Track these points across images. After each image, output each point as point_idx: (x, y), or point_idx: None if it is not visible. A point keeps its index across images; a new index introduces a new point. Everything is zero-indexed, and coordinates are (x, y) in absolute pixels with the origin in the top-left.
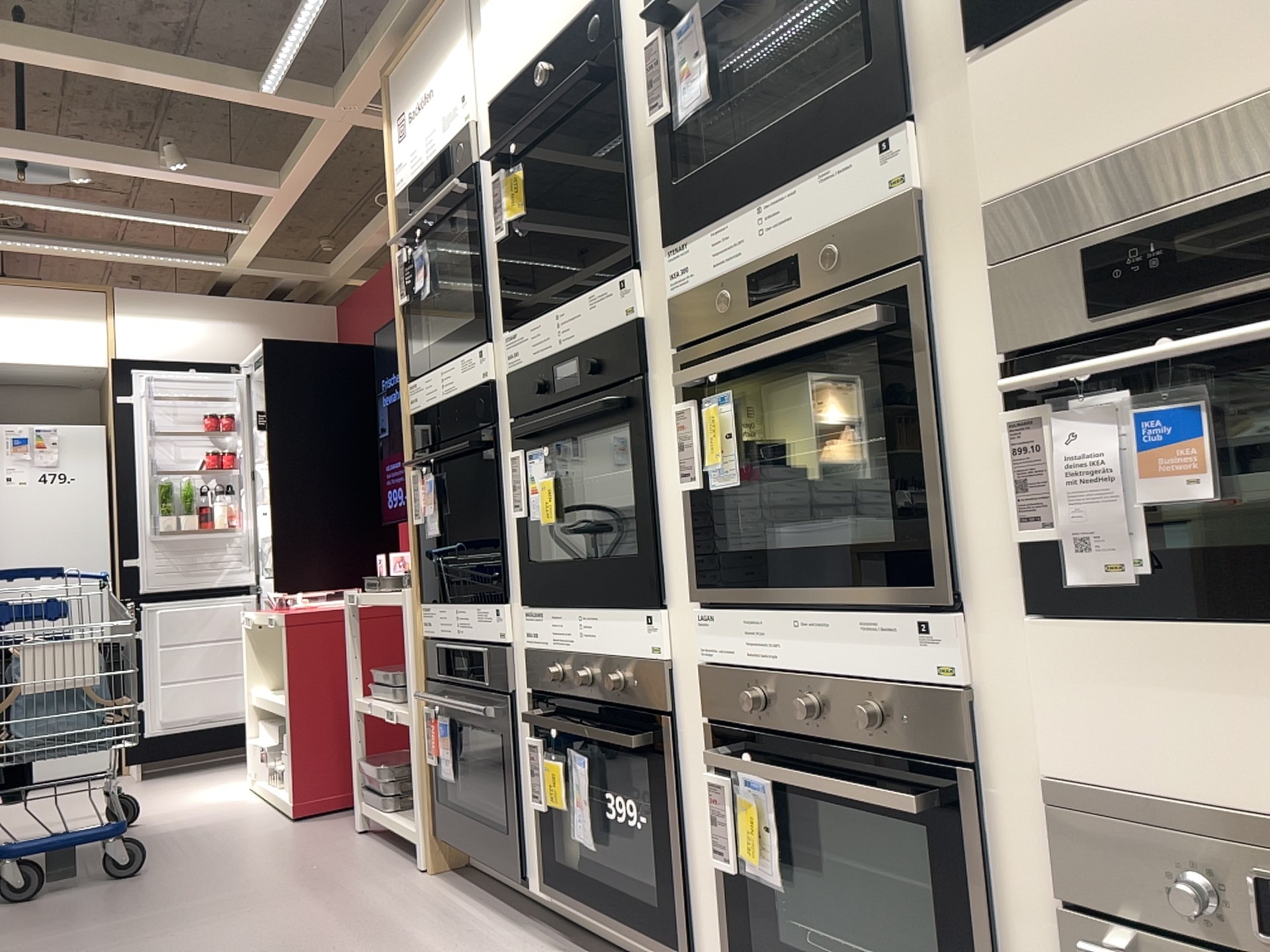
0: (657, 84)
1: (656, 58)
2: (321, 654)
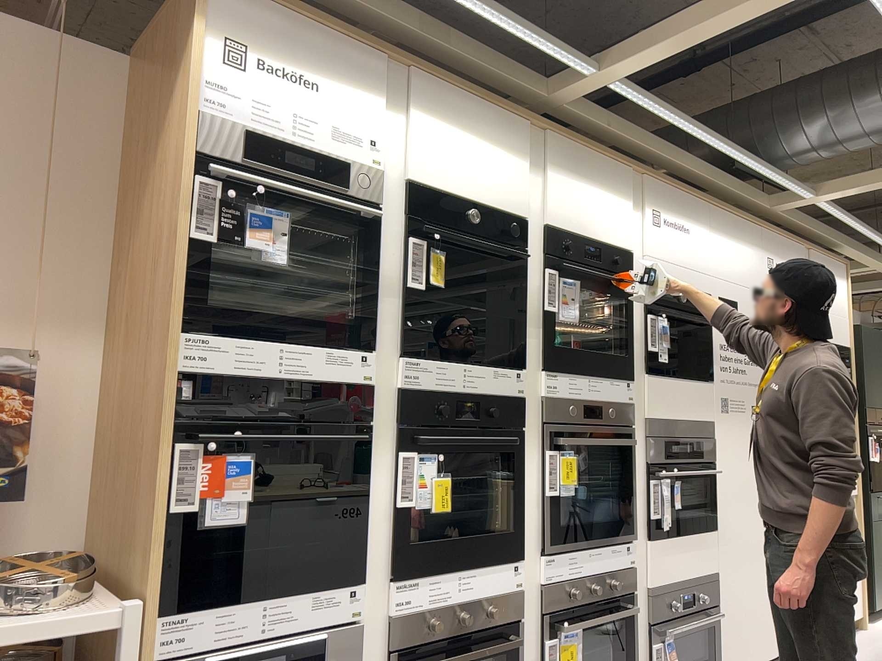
0: (550, 296)
1: (550, 284)
2: None
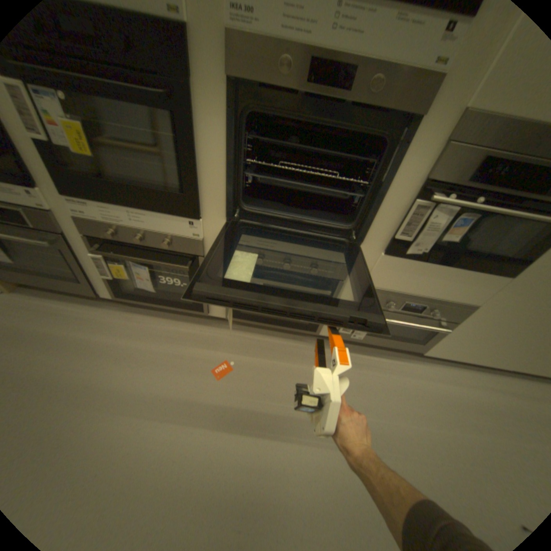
0: None
1: None
2: None
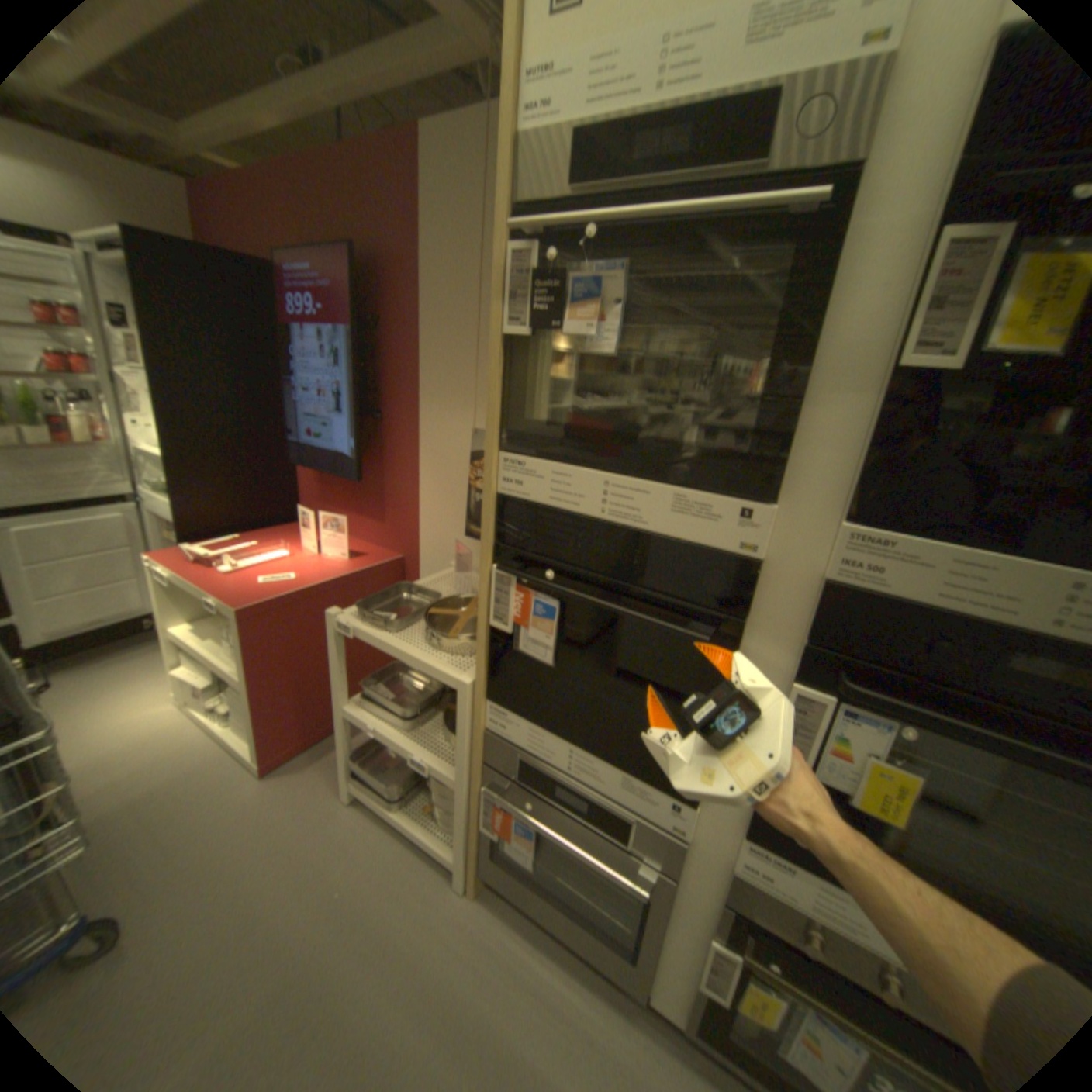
0: None
1: None
2: (278, 639)
